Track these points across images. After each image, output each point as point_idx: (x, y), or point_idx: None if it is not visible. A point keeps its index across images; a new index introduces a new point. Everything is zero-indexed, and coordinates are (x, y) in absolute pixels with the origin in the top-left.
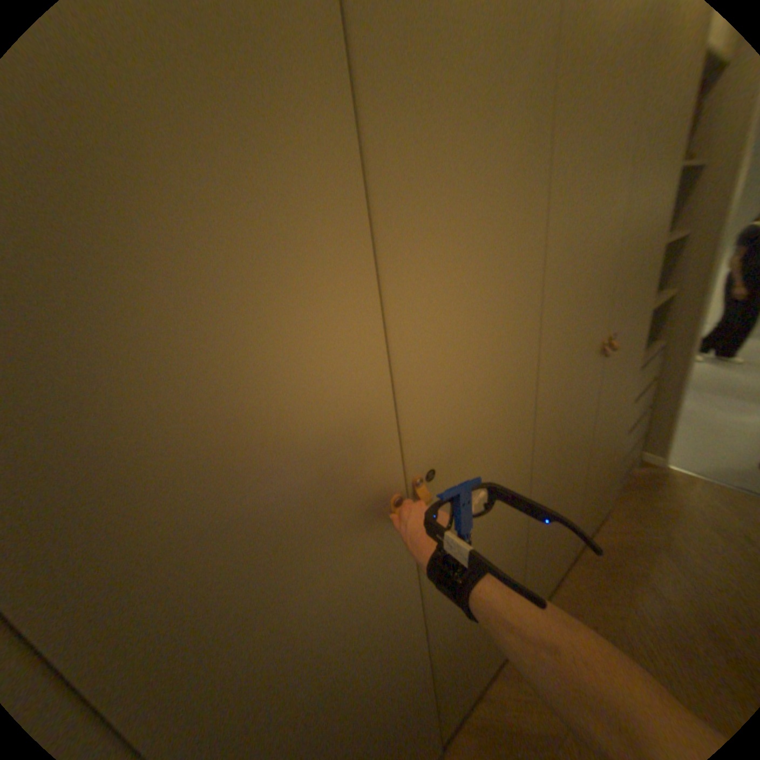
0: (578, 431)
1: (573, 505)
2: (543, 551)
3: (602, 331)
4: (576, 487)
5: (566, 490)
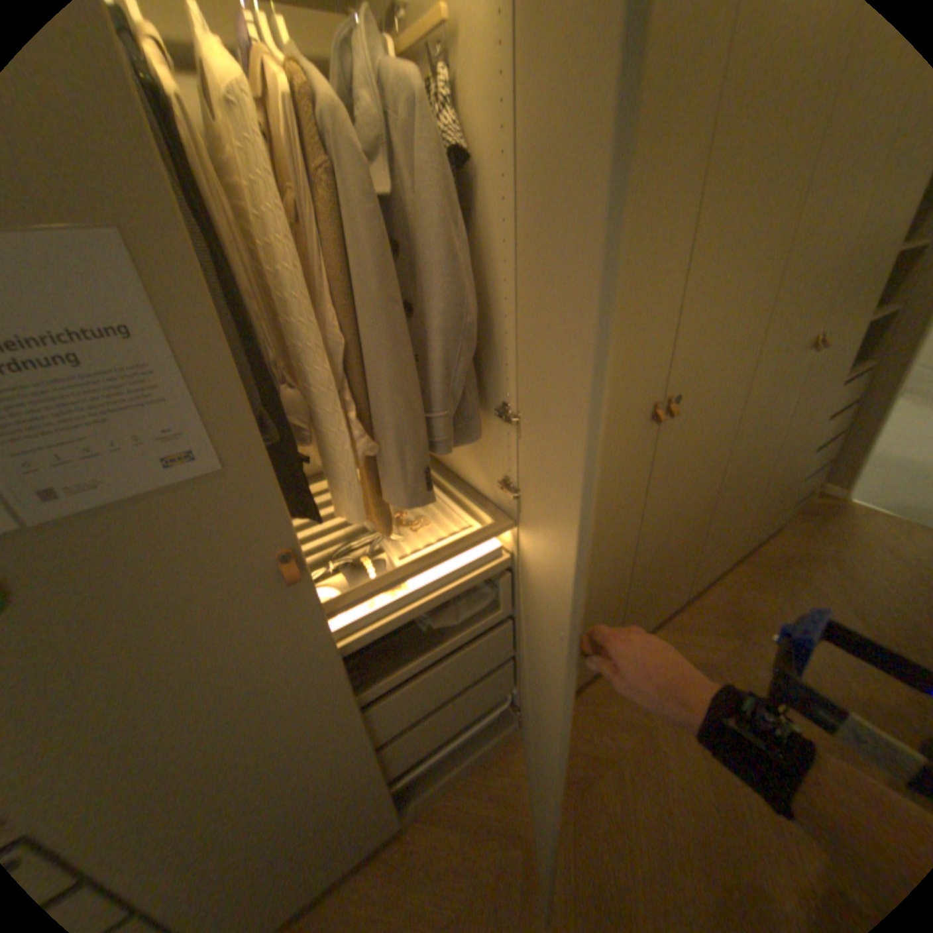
0: (778, 418)
1: (756, 495)
2: (724, 525)
3: (820, 325)
4: (762, 477)
5: (754, 475)
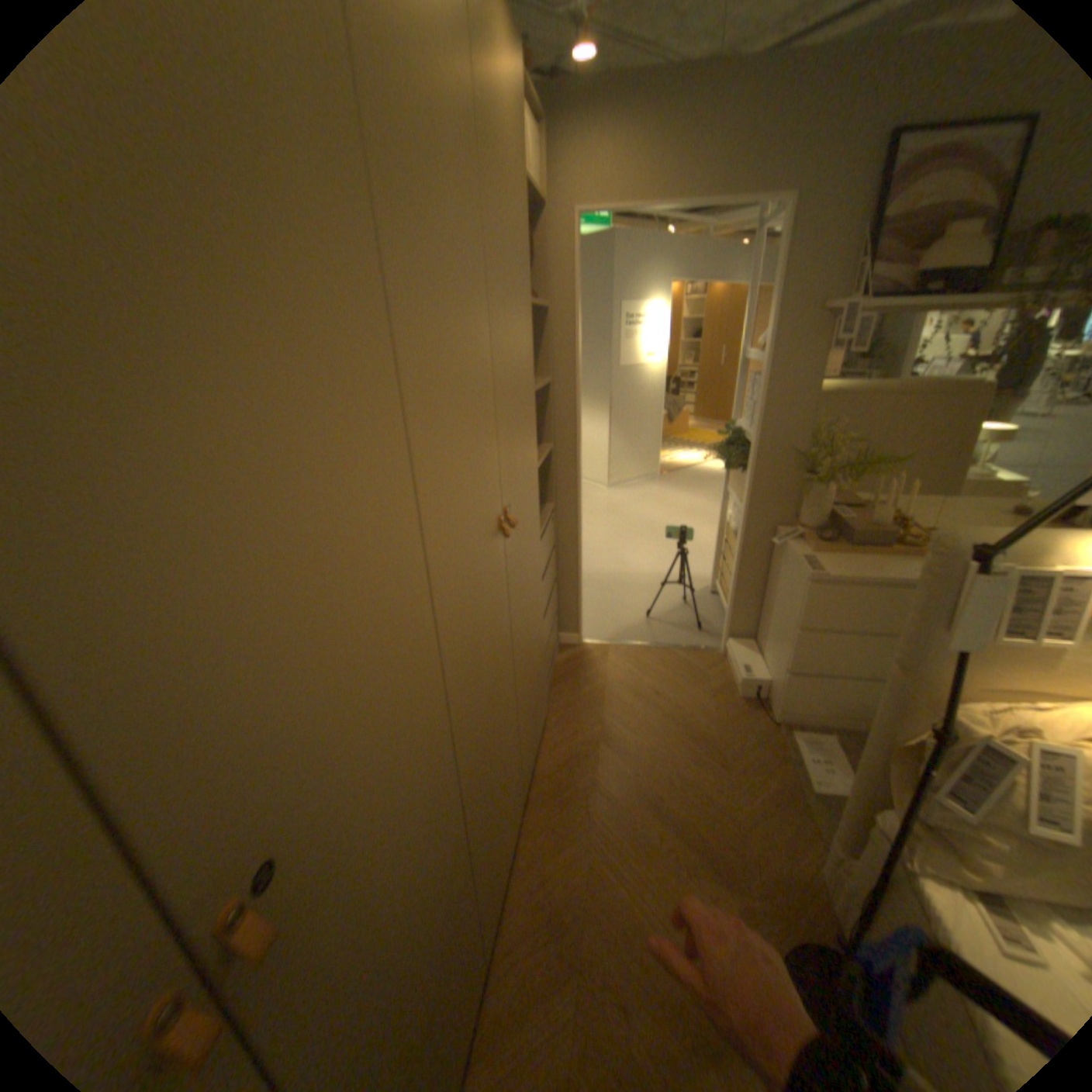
0: (496, 645)
1: (510, 742)
2: (489, 831)
3: (496, 506)
4: (508, 718)
5: (498, 731)
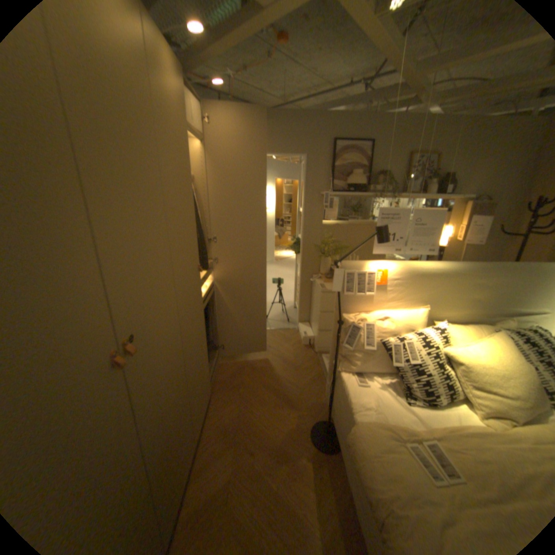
0: (197, 313)
1: (204, 357)
2: (196, 387)
3: (197, 259)
4: (203, 346)
5: (199, 348)
